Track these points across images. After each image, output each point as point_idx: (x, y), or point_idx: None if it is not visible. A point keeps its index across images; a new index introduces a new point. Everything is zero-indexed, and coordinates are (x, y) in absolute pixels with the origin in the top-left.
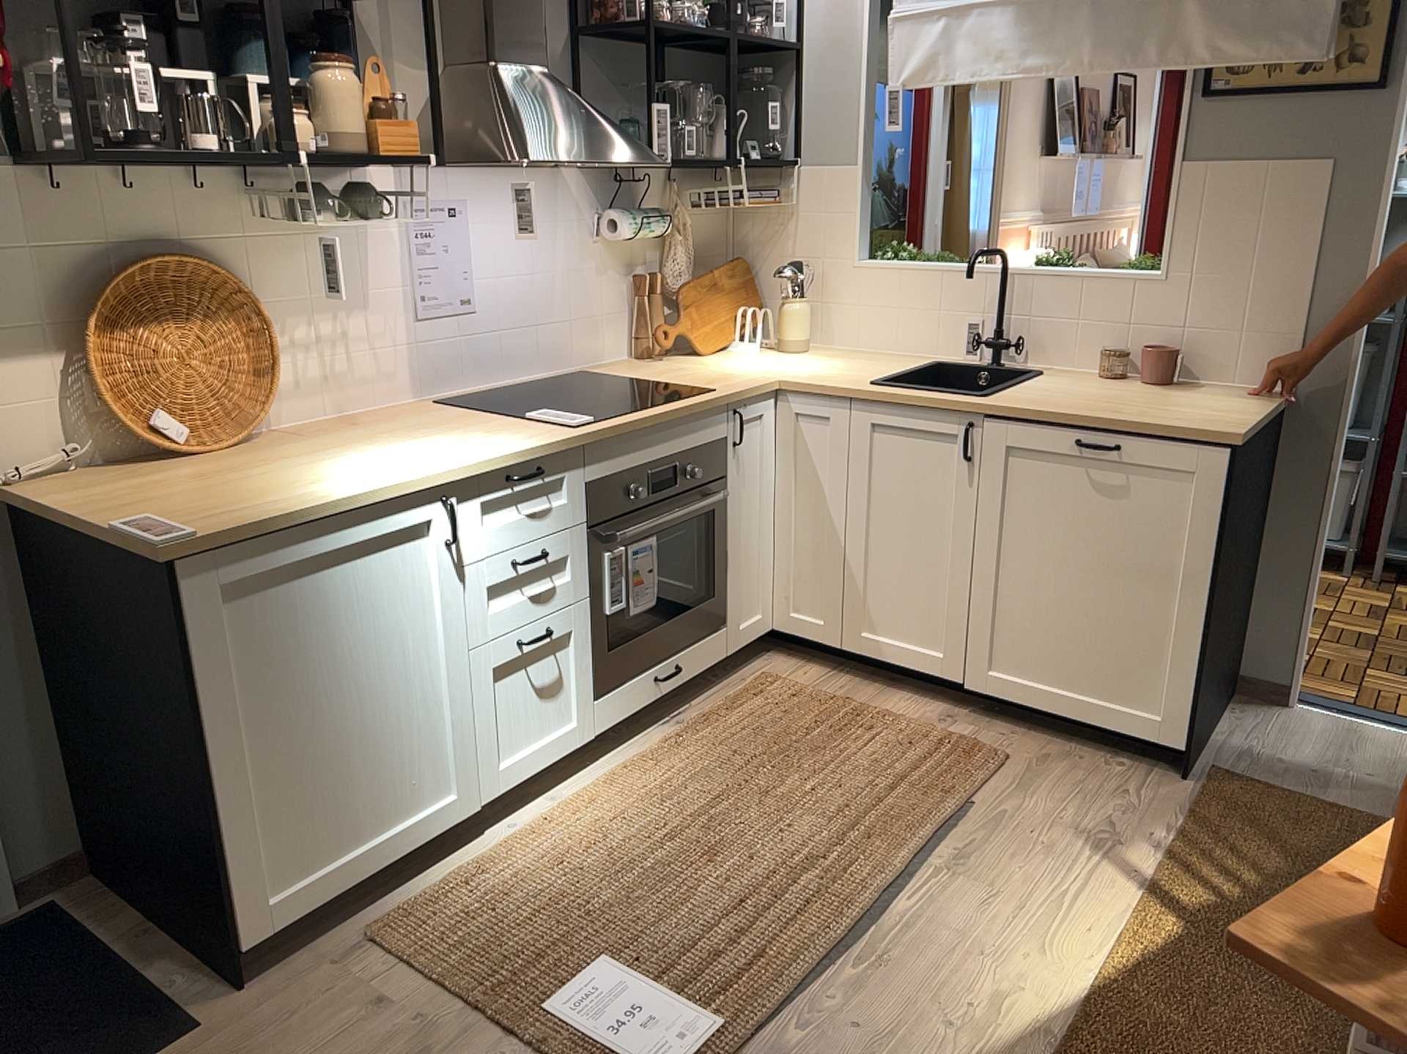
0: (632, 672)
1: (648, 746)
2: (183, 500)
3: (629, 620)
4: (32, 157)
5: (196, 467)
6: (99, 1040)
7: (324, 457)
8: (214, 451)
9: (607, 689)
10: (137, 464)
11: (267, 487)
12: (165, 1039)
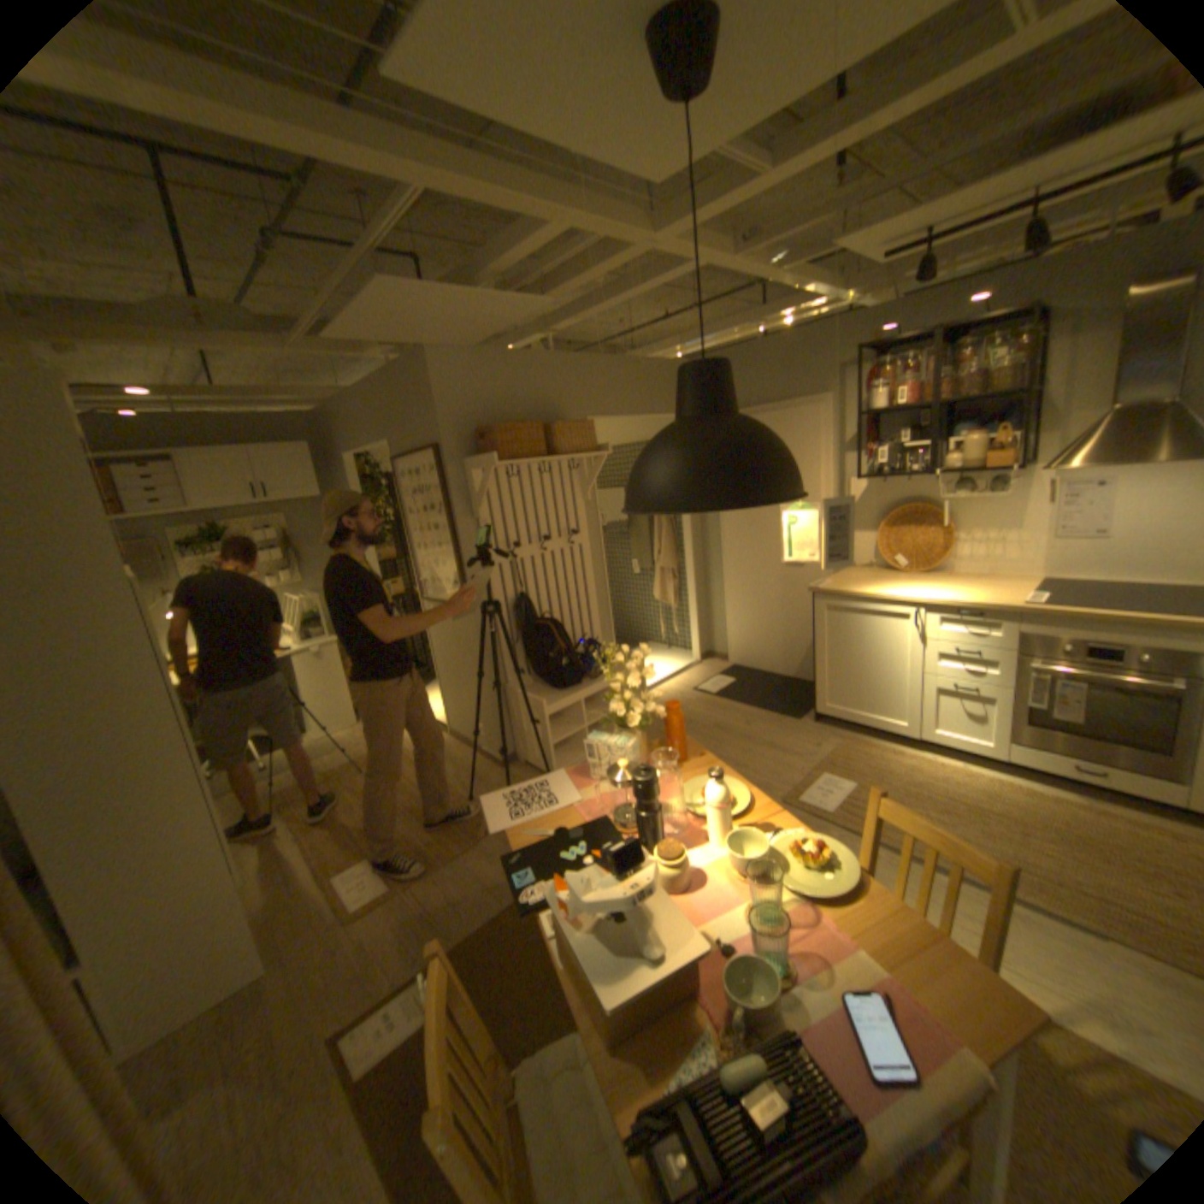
0: (1064, 753)
1: (1047, 793)
2: (851, 580)
3: (1068, 724)
4: (872, 473)
5: (889, 574)
6: (789, 707)
7: (920, 582)
8: (908, 571)
9: (1041, 750)
10: (887, 569)
11: (872, 584)
12: (792, 715)
